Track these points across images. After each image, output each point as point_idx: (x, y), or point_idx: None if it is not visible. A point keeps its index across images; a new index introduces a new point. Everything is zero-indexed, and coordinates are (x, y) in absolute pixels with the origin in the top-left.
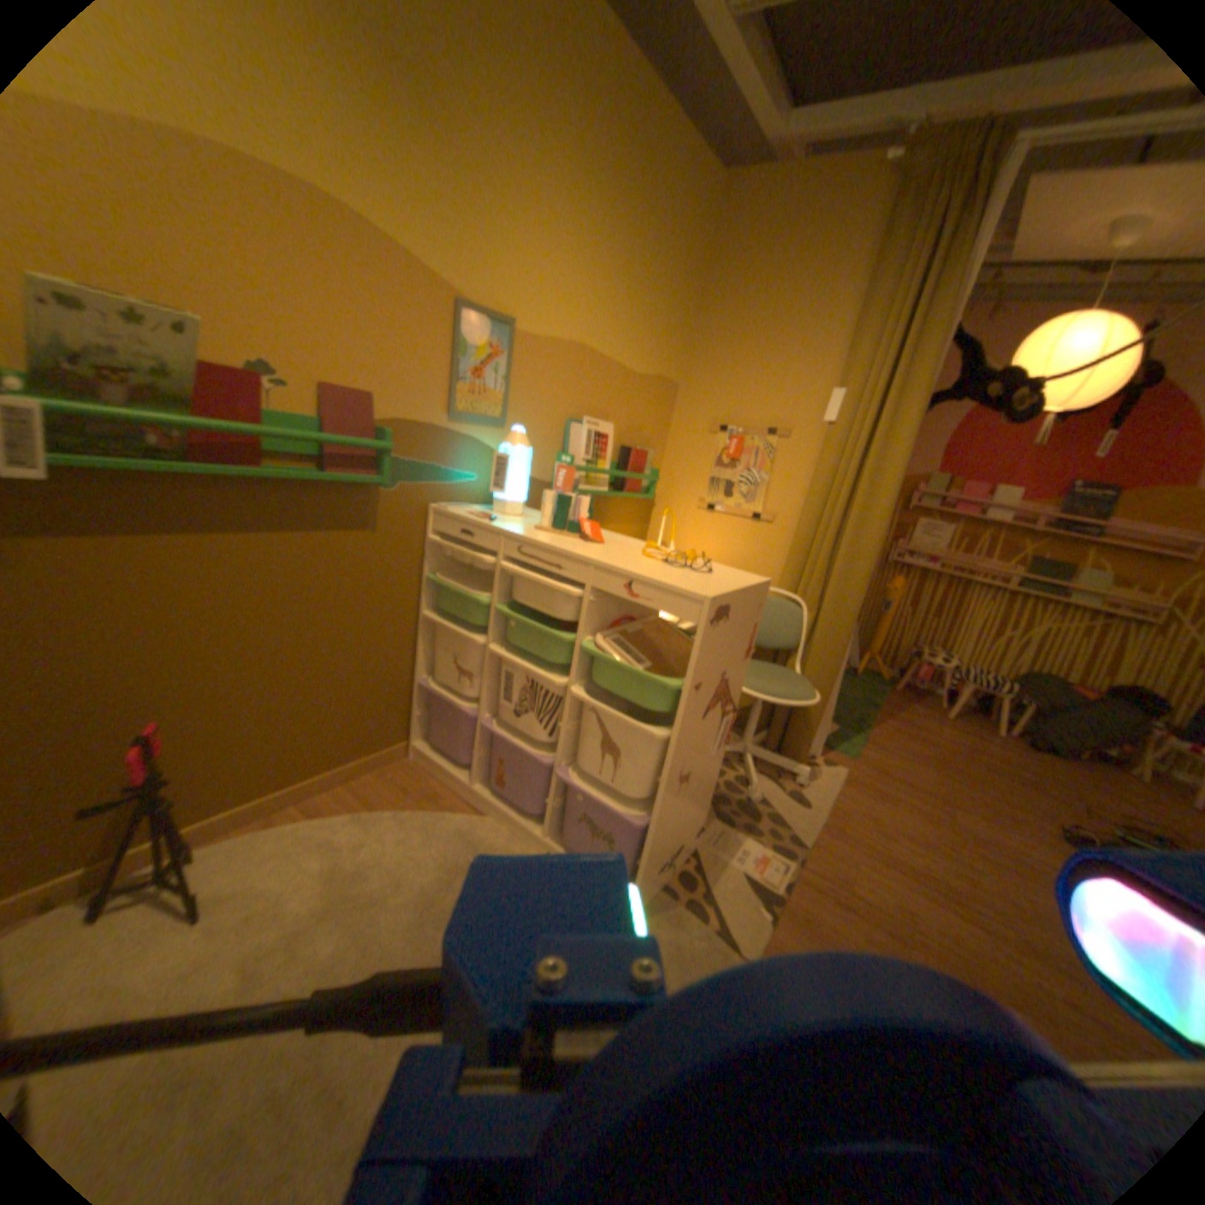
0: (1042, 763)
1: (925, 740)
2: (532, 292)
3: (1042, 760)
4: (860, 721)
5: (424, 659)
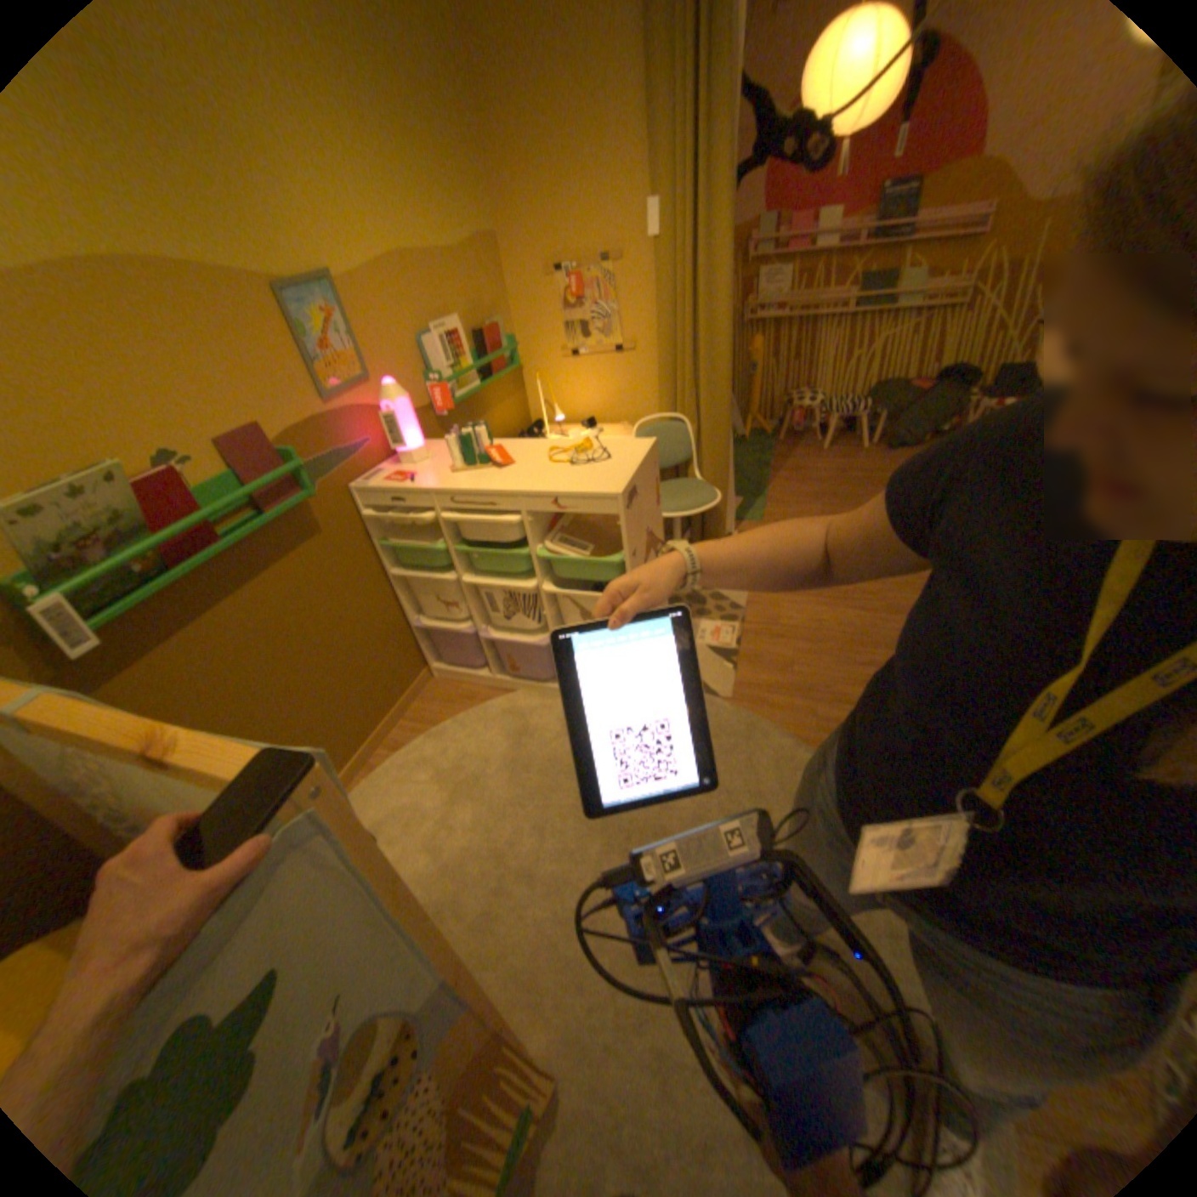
0: (895, 458)
1: (808, 478)
2: (325, 227)
3: (896, 455)
4: (756, 484)
5: (407, 605)
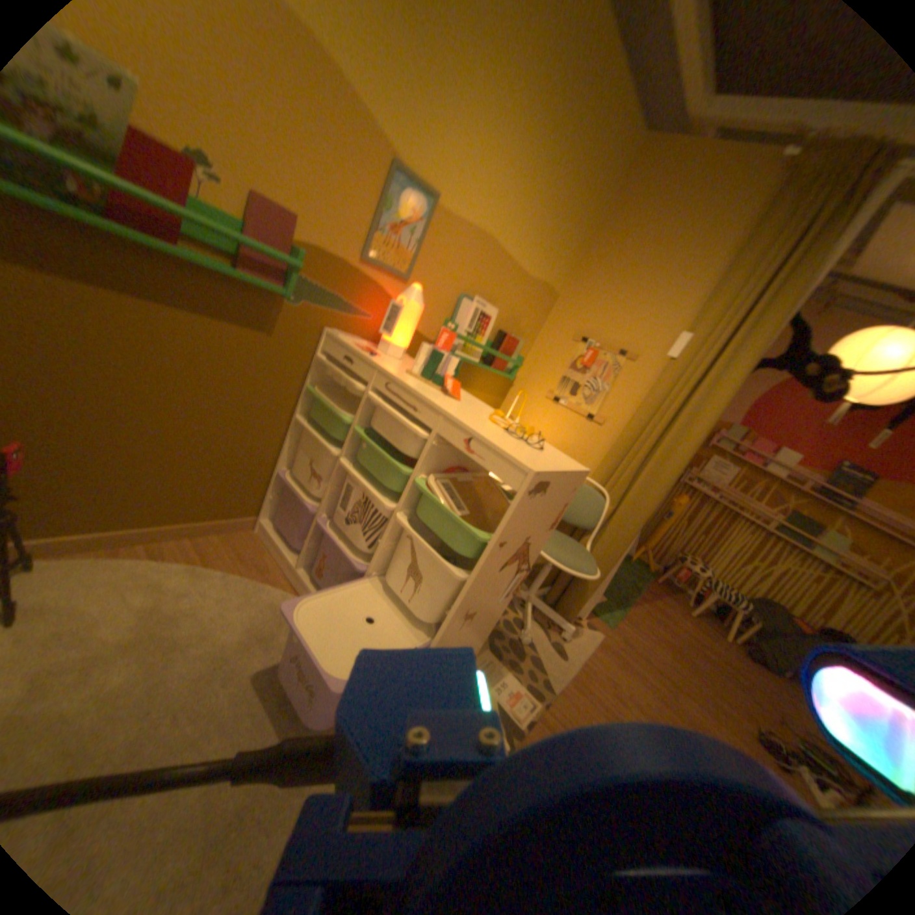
0: (755, 672)
1: (670, 629)
2: (463, 176)
3: (756, 670)
4: (624, 600)
5: (289, 455)
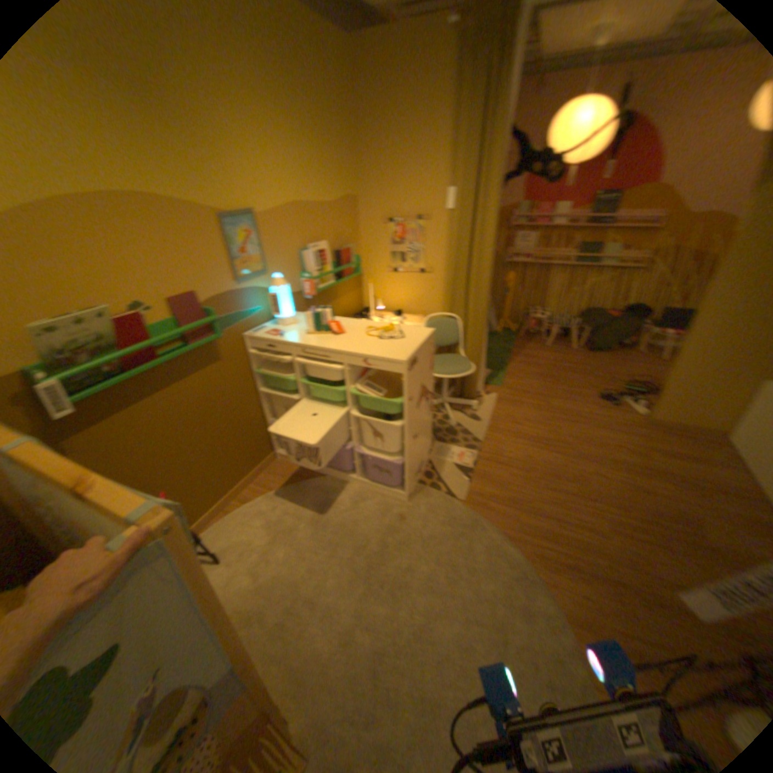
0: (592, 357)
1: (534, 363)
2: (253, 185)
3: (593, 355)
4: (500, 362)
5: (266, 411)
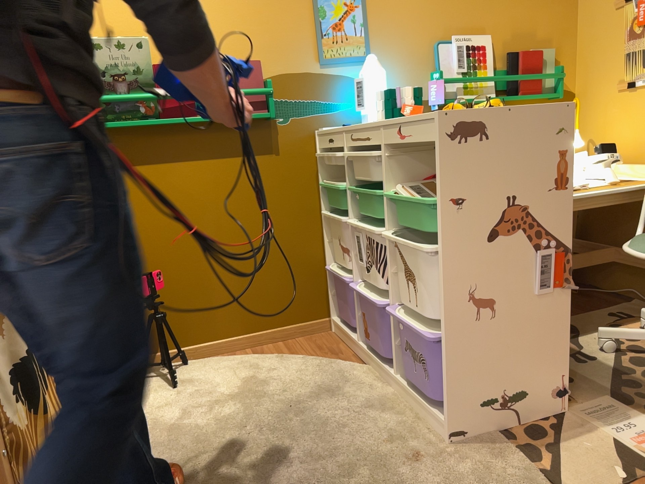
0: None
1: None
2: None
3: None
4: None
5: (329, 248)
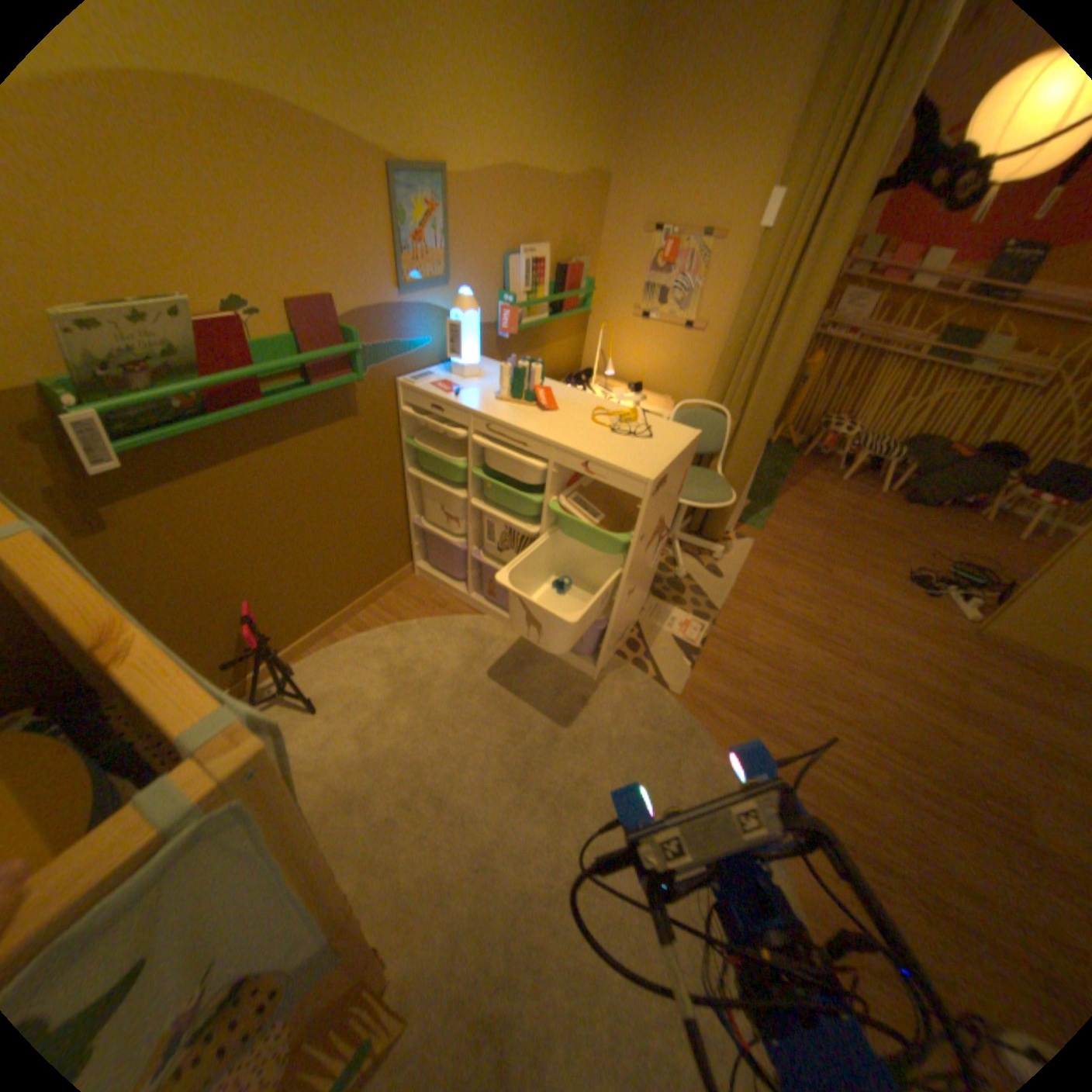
0: (910, 512)
1: (819, 503)
2: (457, 121)
3: (911, 510)
4: (767, 493)
5: (413, 503)
